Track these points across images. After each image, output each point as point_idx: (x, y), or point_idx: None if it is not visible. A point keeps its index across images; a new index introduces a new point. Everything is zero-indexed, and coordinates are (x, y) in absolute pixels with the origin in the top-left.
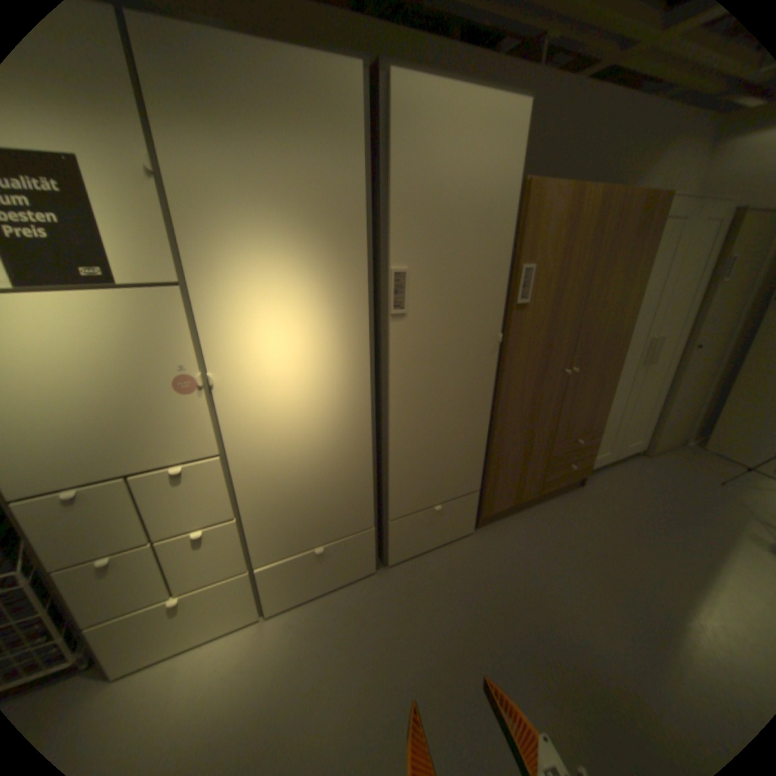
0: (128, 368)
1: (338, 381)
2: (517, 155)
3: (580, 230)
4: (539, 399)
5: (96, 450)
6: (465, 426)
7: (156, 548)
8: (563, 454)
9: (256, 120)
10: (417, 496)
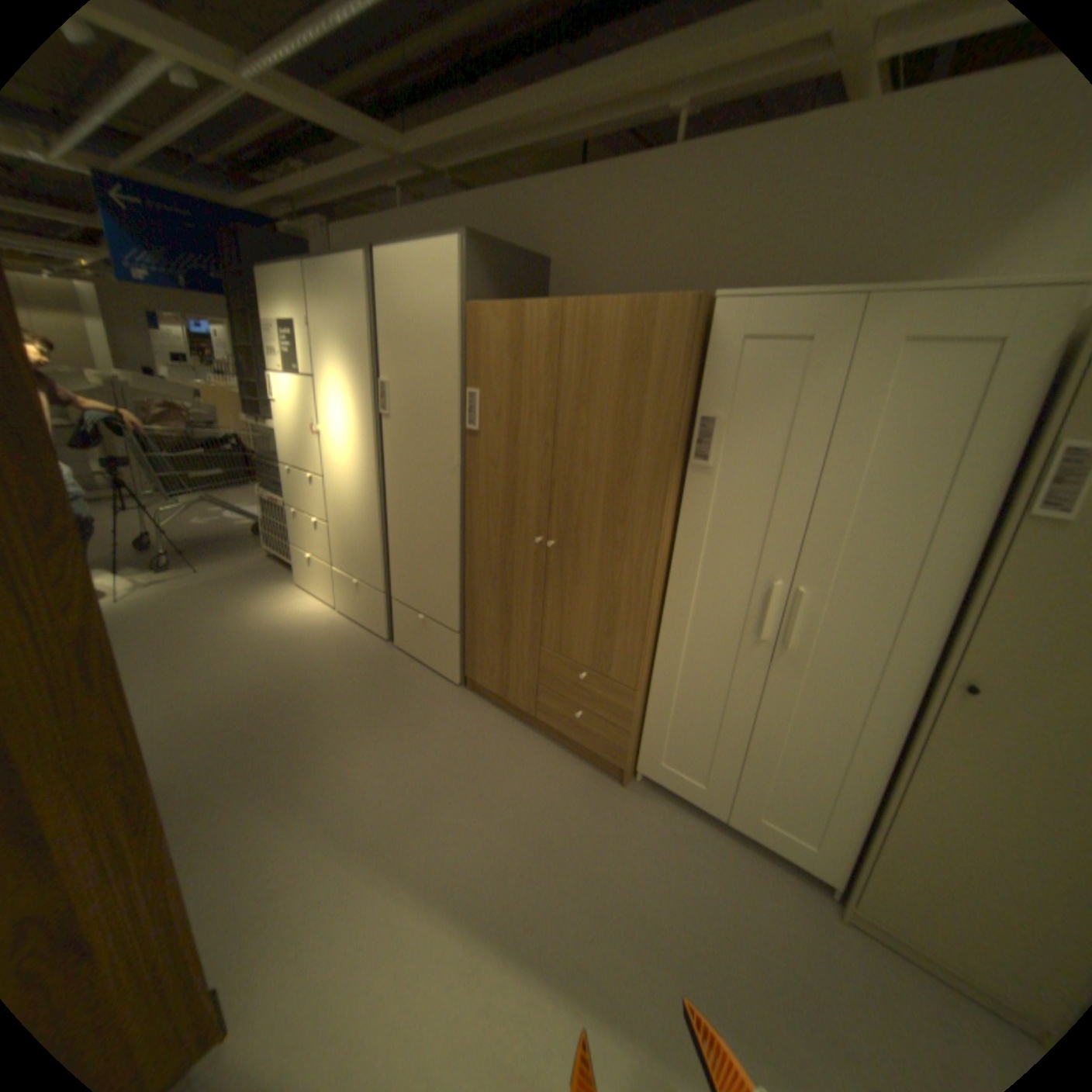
0: (302, 416)
1: (362, 455)
2: (451, 287)
3: (527, 355)
4: (510, 560)
5: (296, 453)
6: (437, 542)
7: (307, 519)
8: (560, 674)
9: (331, 297)
10: (408, 589)
